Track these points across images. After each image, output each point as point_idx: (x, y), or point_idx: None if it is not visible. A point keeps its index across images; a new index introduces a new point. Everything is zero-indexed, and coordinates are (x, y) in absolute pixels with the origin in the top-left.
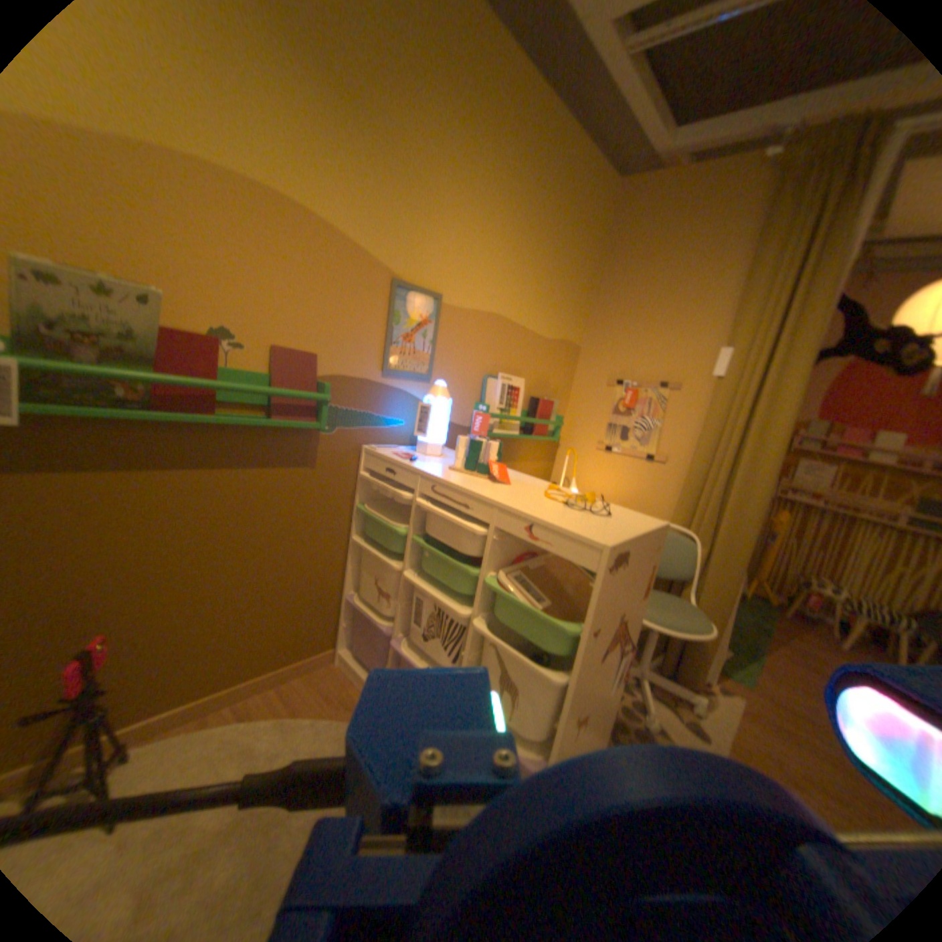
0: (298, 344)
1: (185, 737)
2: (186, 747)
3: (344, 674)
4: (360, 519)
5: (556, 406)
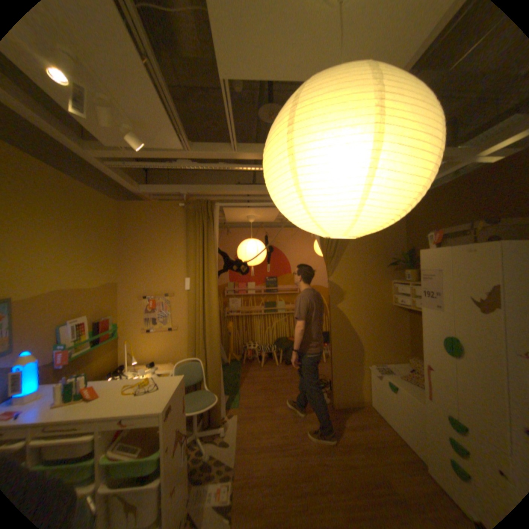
0: None
1: None
2: None
3: None
4: None
5: (110, 320)
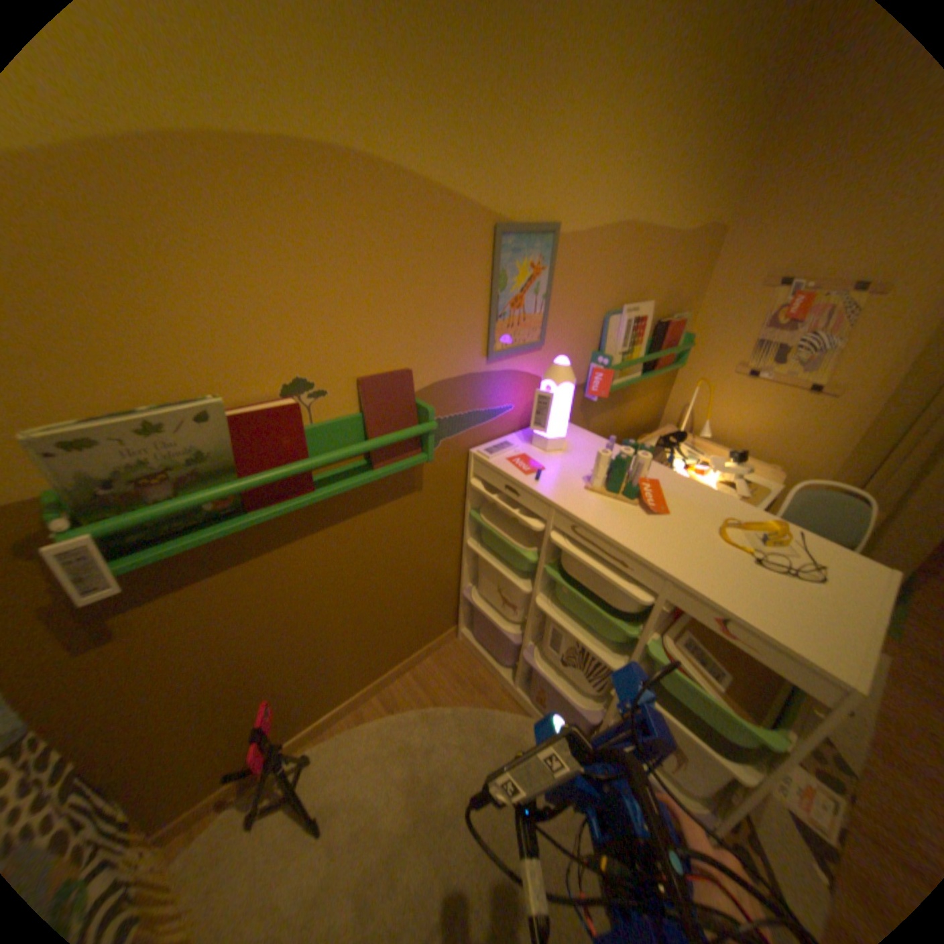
0: (386, 362)
1: (346, 731)
2: (351, 744)
3: (469, 649)
4: (472, 521)
5: (687, 322)
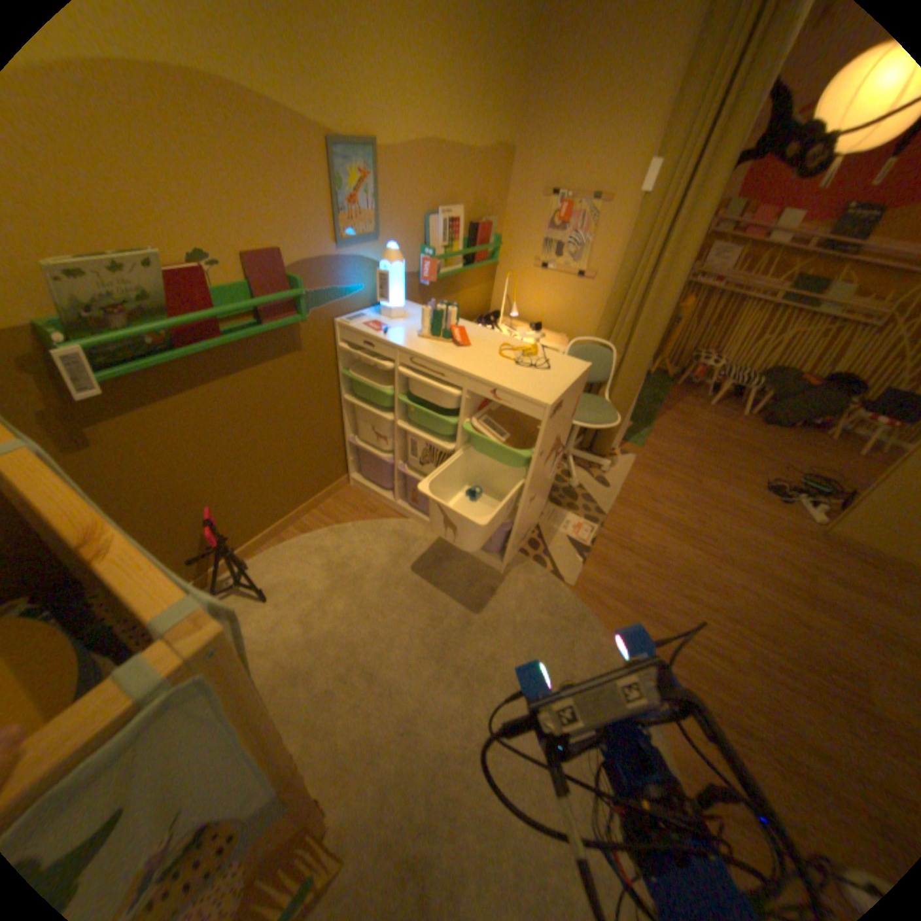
0: (259, 242)
1: (271, 548)
2: (276, 553)
3: (358, 489)
4: (345, 380)
5: (493, 226)
